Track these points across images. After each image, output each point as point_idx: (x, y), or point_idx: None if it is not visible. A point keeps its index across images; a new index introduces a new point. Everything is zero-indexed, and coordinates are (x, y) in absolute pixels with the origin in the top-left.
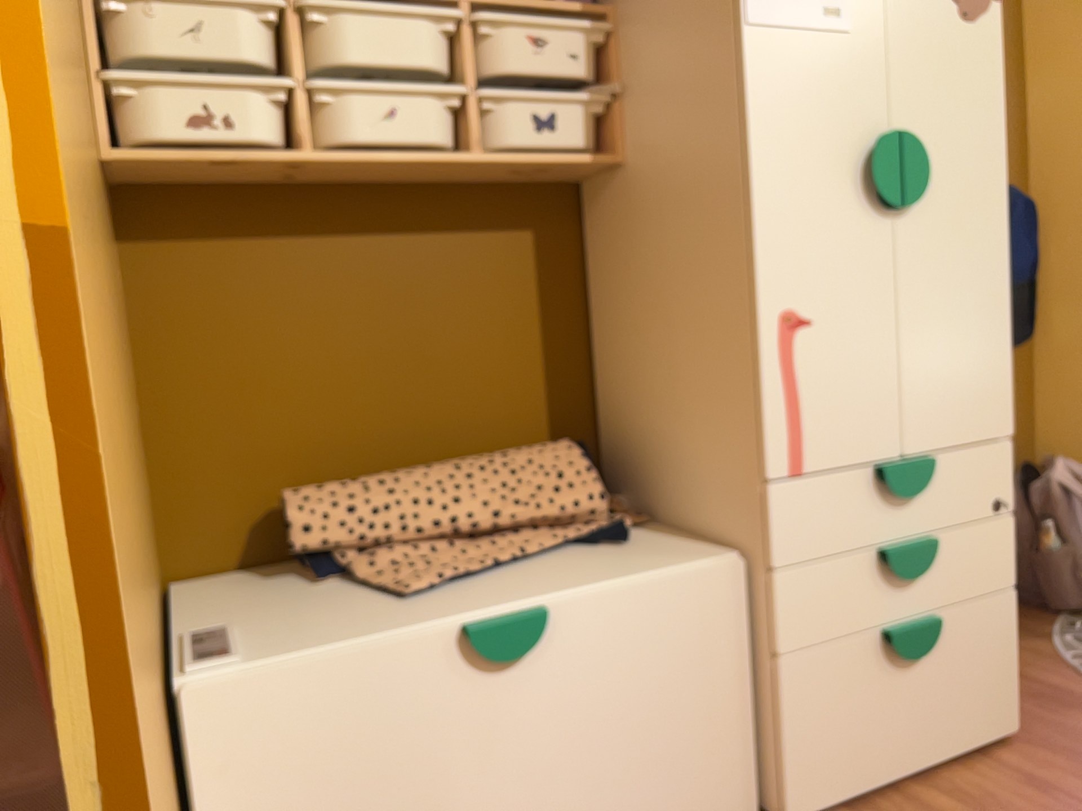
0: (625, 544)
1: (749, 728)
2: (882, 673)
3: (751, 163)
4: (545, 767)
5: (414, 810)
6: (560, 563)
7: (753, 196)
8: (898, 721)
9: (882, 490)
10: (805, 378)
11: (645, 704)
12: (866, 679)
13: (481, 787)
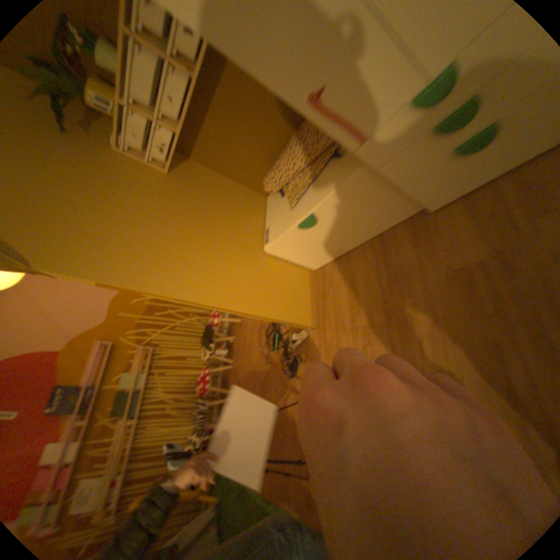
0: (342, 157)
1: (405, 195)
2: (461, 160)
3: (235, 58)
4: (341, 230)
5: (318, 245)
6: (323, 177)
7: (250, 69)
8: (481, 166)
9: (421, 106)
10: (339, 109)
11: (359, 210)
12: (451, 167)
13: (329, 237)
